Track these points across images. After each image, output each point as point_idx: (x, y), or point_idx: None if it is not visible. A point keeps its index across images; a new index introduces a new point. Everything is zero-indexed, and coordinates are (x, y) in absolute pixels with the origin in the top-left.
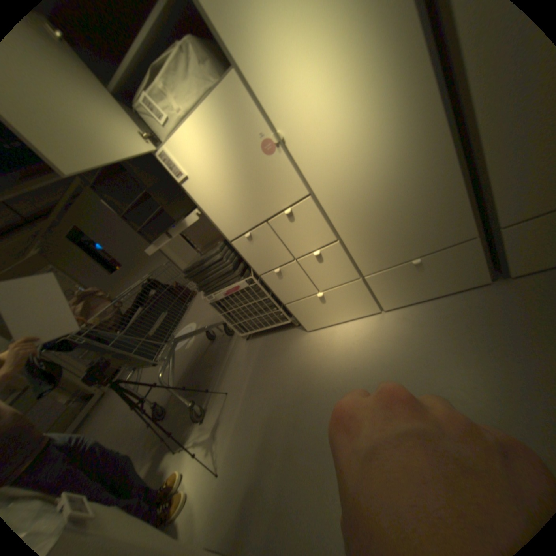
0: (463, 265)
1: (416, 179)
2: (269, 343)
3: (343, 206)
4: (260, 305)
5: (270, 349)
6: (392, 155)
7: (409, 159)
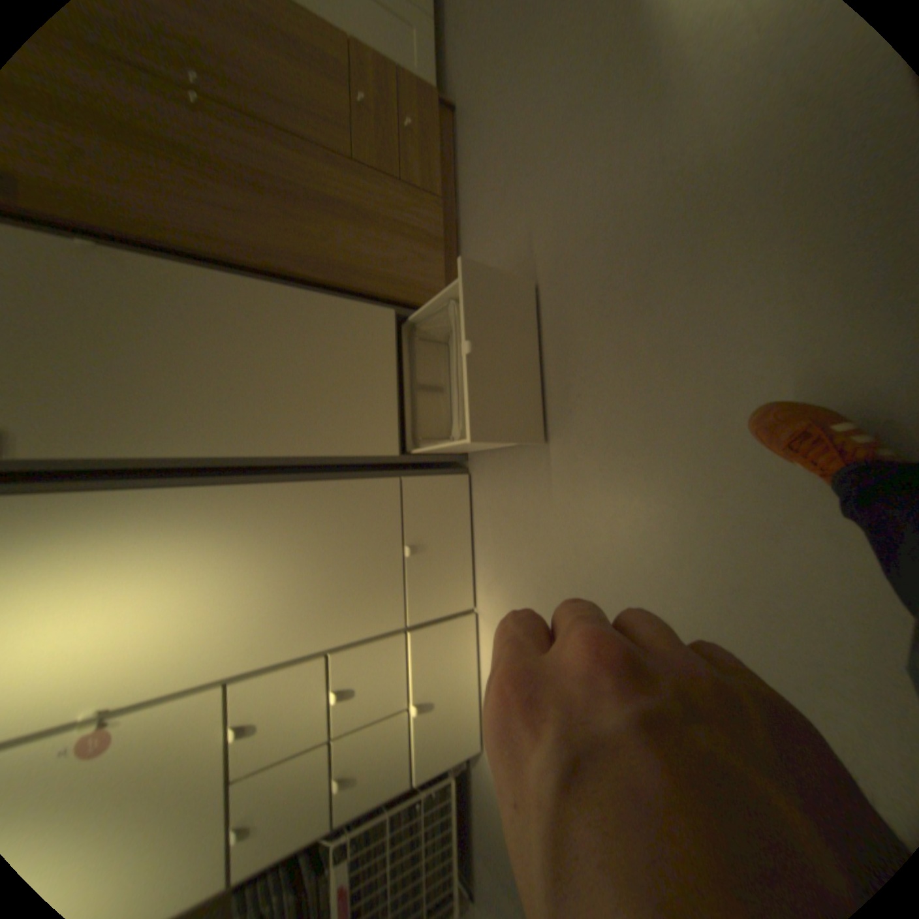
0: (433, 499)
1: (288, 529)
2: (488, 844)
3: (274, 633)
4: (402, 839)
5: (497, 849)
6: (236, 551)
7: (254, 532)
